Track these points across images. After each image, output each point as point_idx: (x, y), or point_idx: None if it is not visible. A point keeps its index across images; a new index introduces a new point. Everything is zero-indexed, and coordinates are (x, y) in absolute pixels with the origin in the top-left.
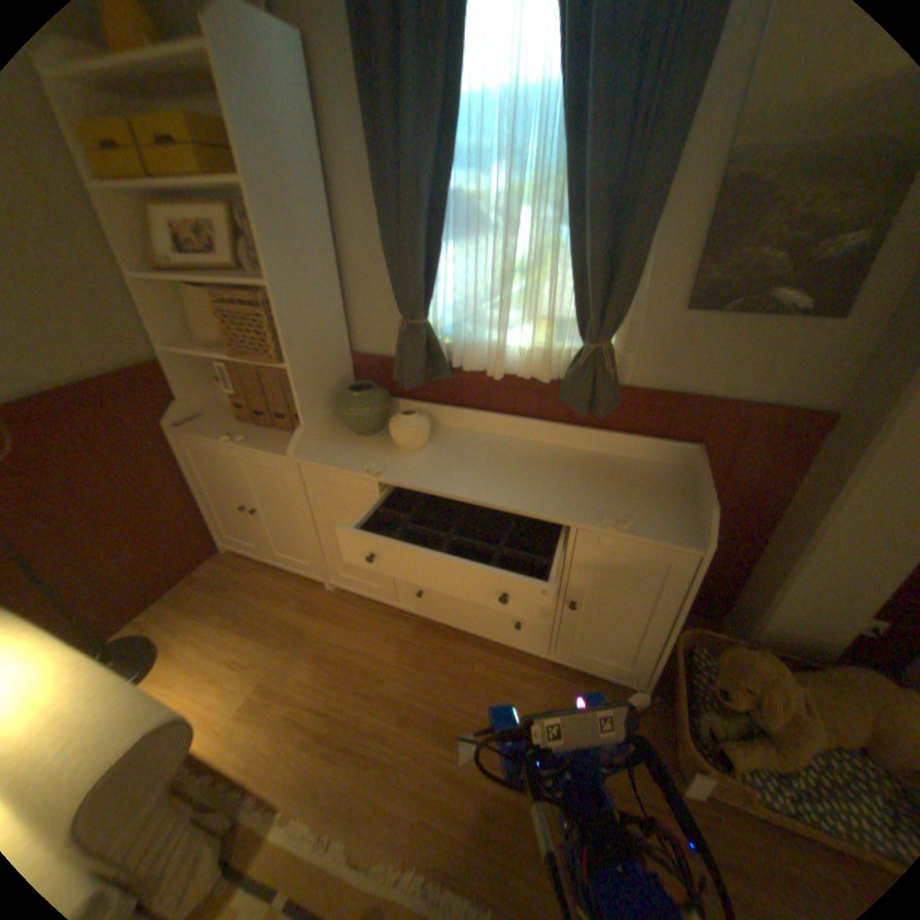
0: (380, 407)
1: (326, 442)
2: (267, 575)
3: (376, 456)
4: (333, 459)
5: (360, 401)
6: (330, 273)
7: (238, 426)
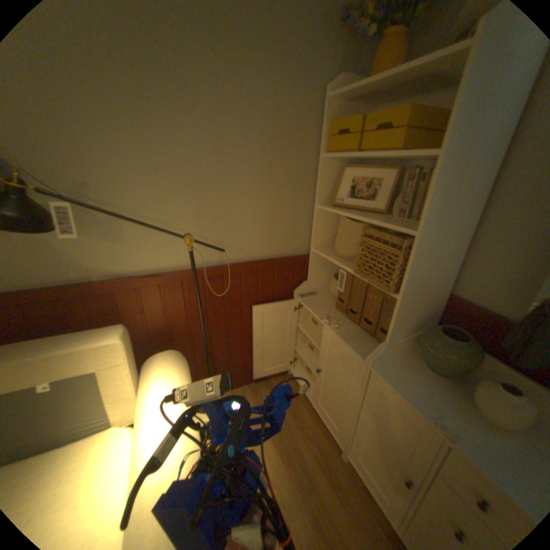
0: (473, 362)
1: (399, 362)
2: (307, 410)
3: (451, 409)
4: (405, 386)
5: (453, 349)
6: (469, 230)
7: (335, 312)
